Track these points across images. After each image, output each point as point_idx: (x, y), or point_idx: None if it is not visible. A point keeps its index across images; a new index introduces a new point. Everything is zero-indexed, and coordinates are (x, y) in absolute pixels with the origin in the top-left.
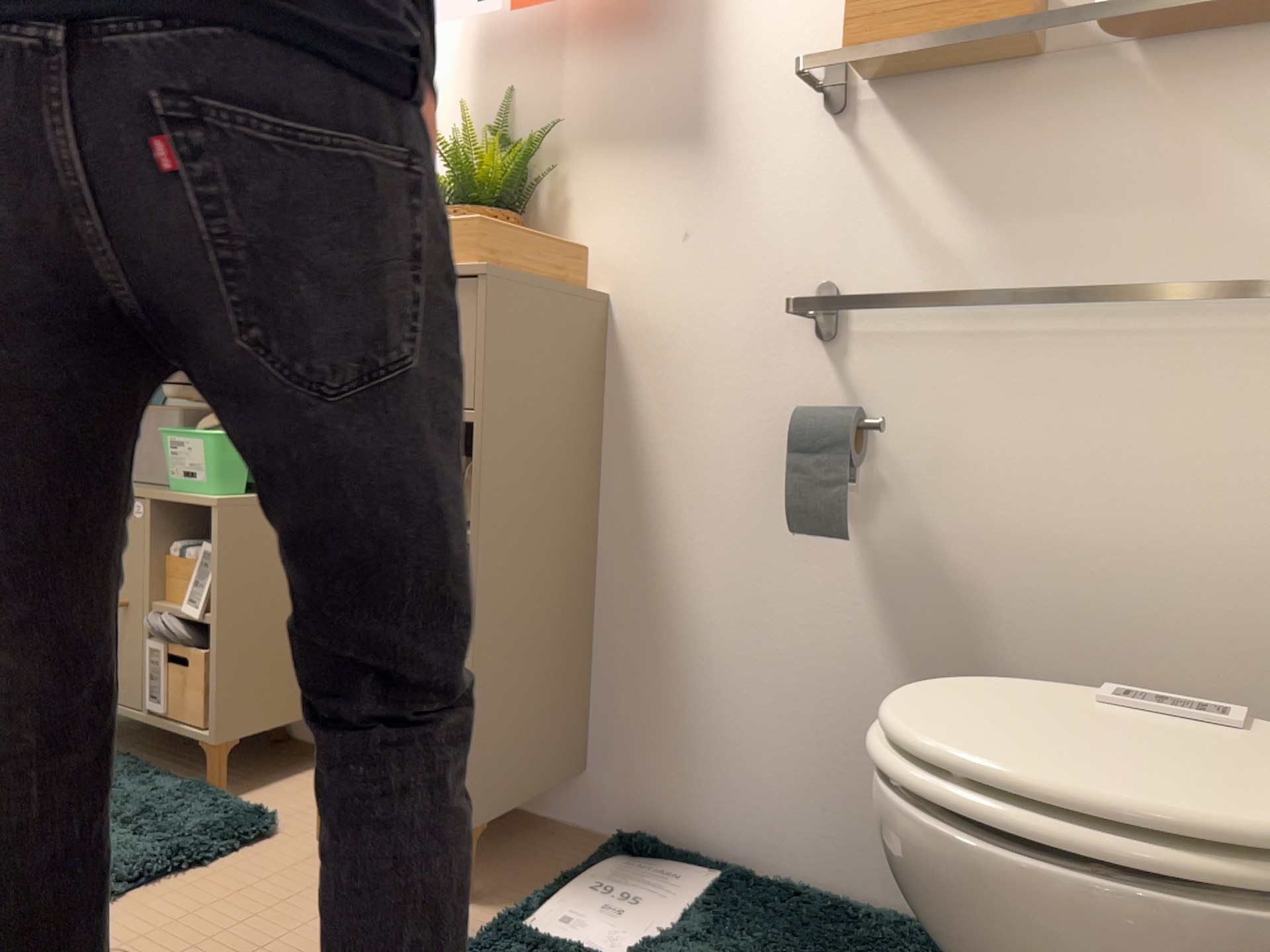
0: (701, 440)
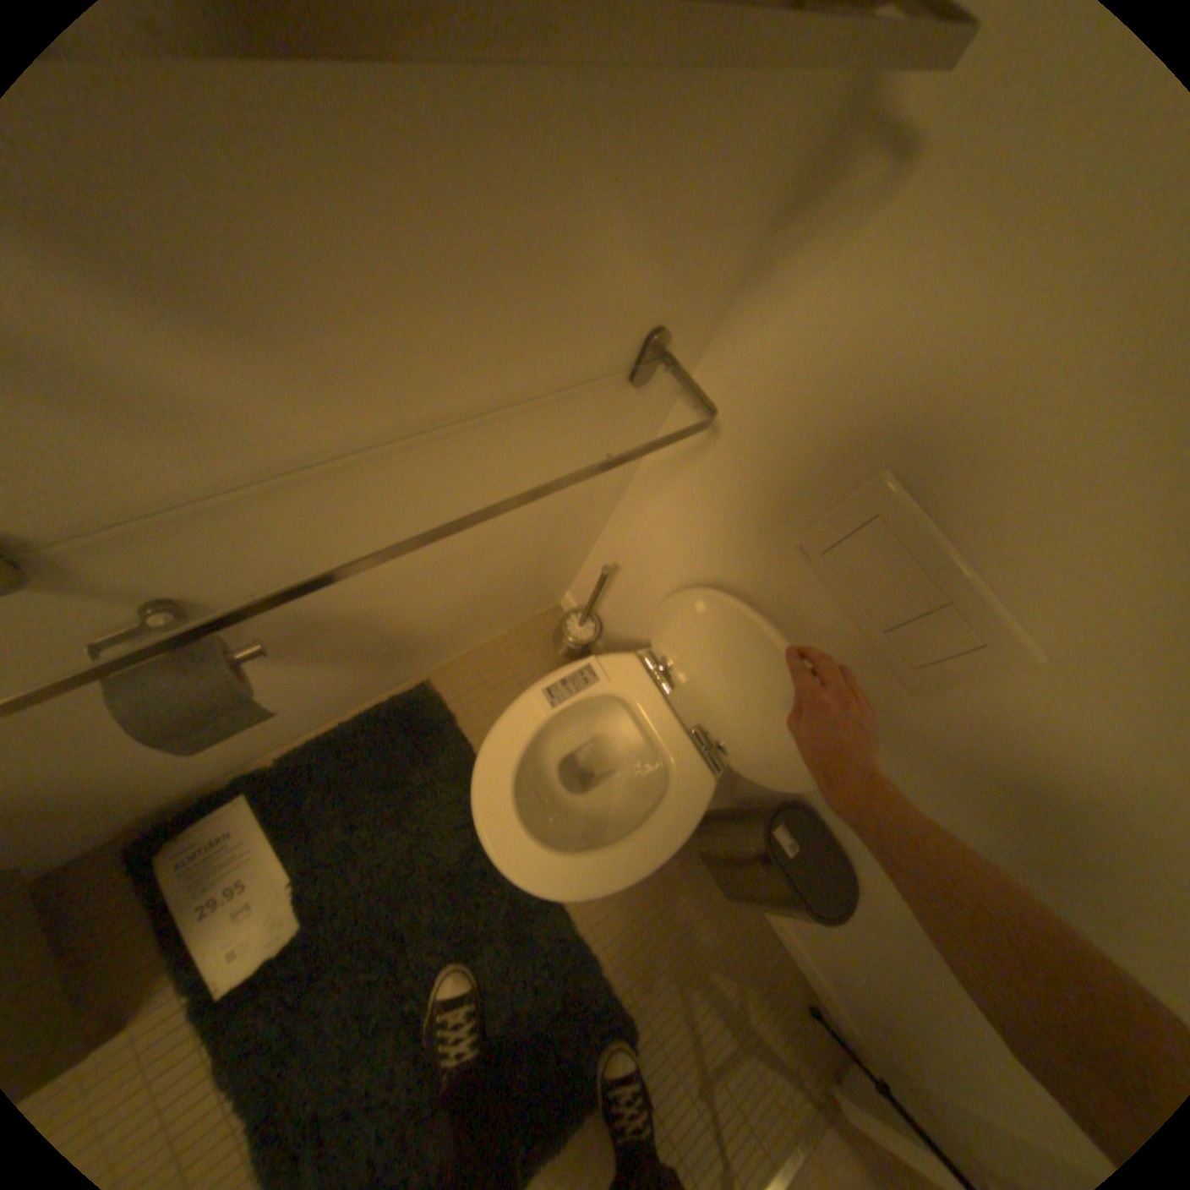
0: None
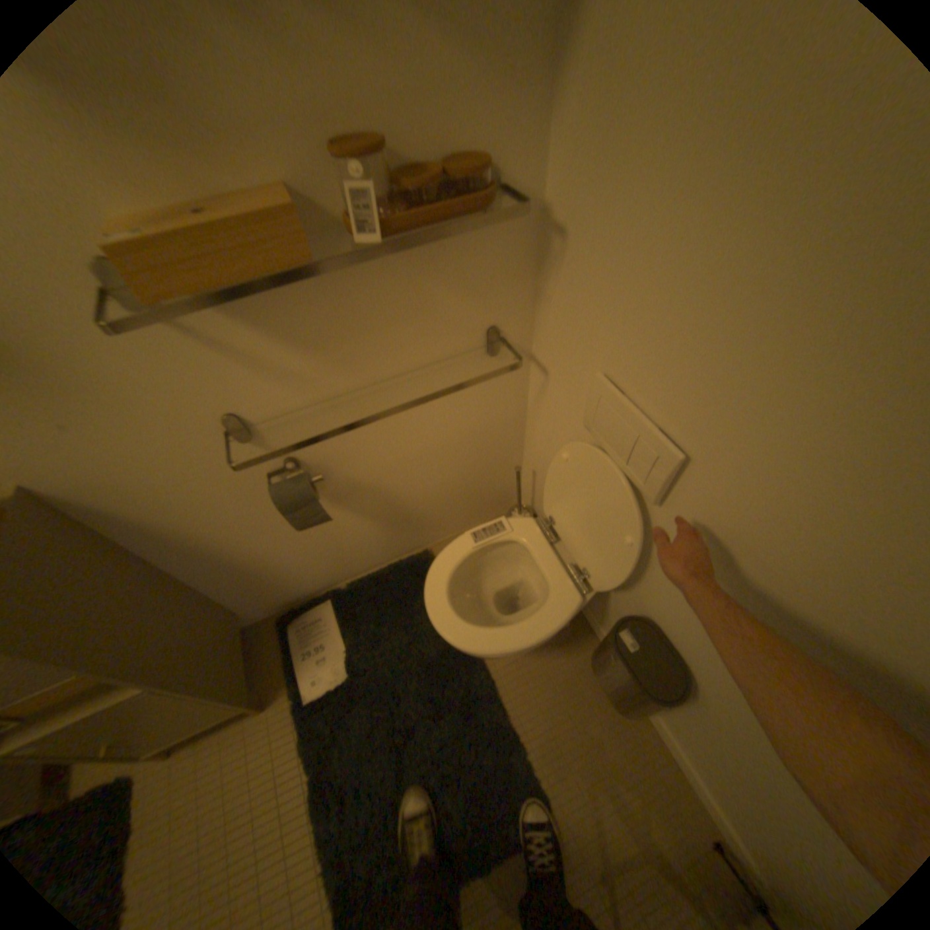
0: (196, 509)
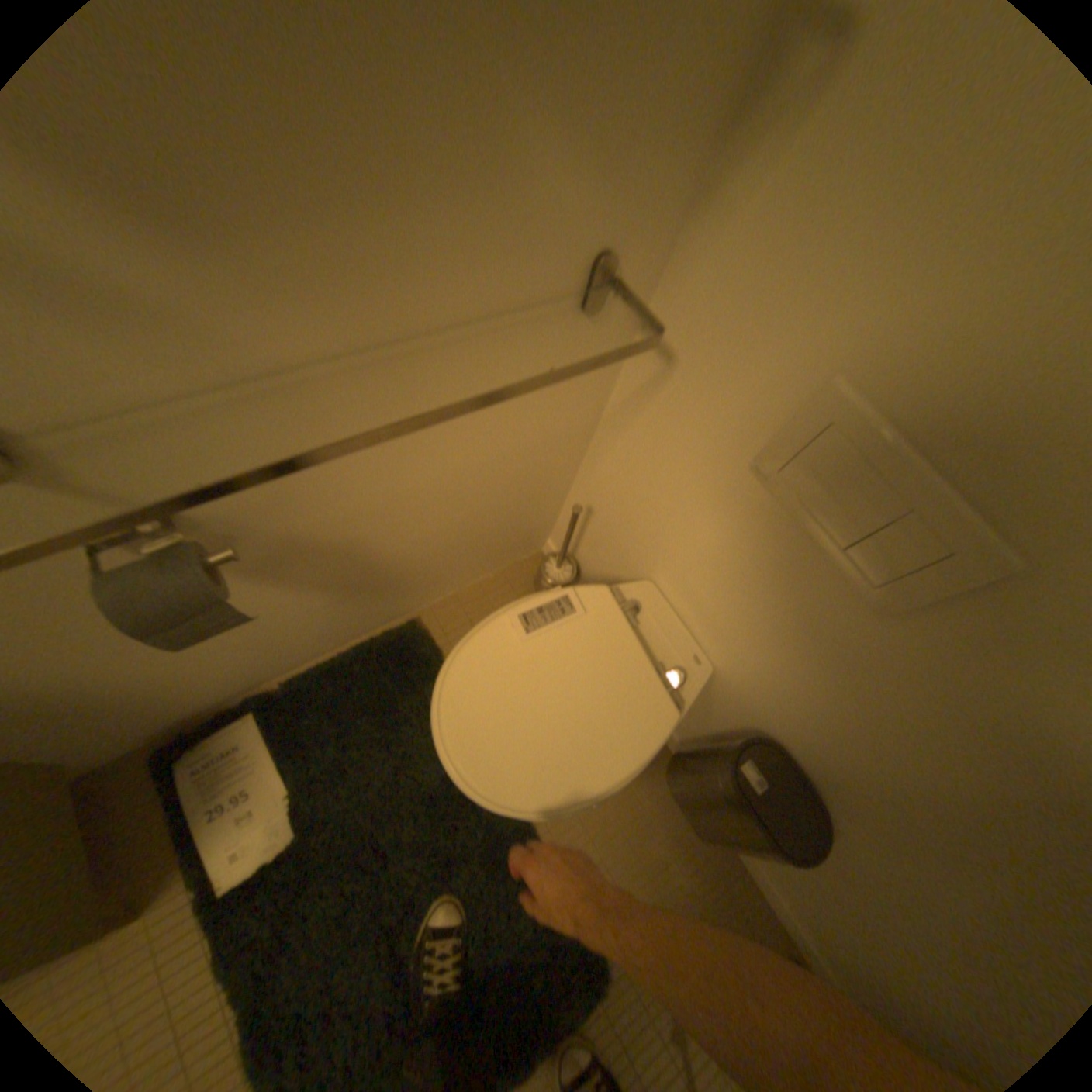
0: None
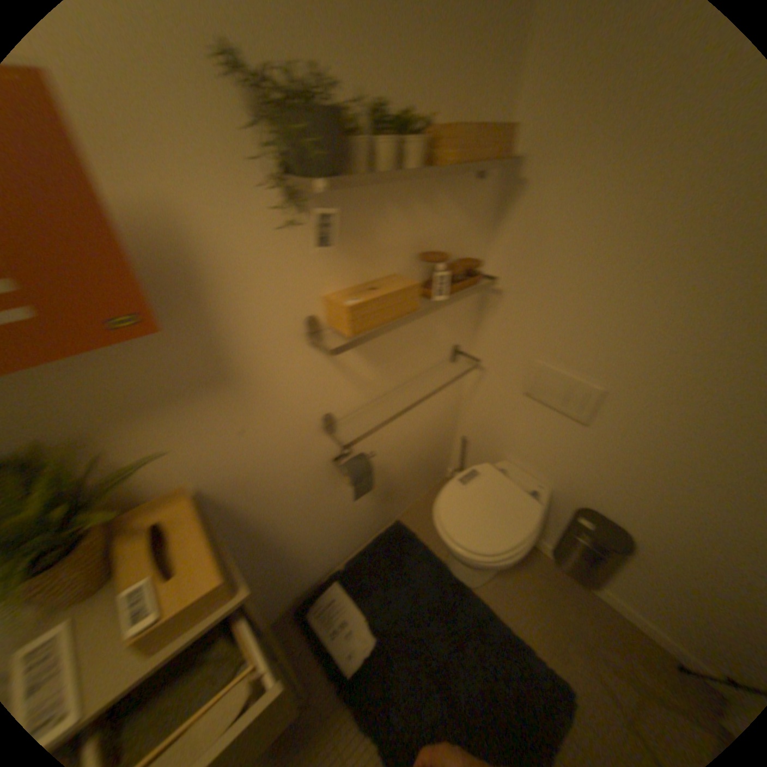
0: (282, 497)
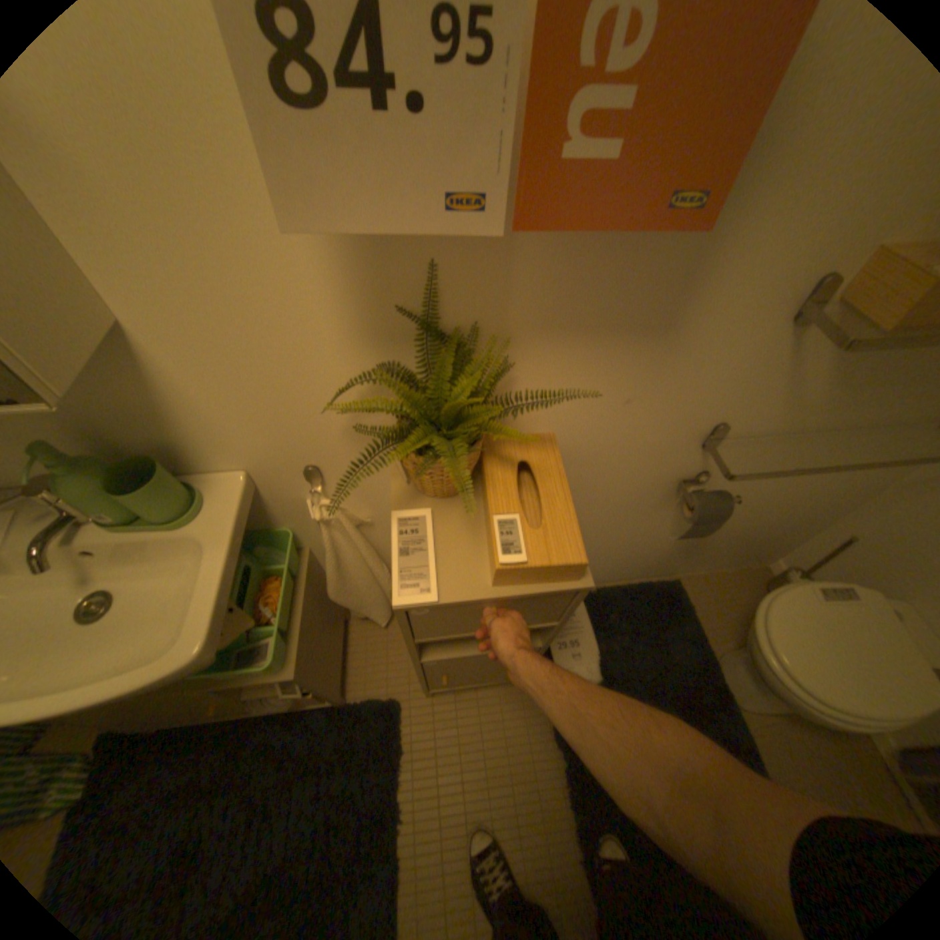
0: (602, 492)
